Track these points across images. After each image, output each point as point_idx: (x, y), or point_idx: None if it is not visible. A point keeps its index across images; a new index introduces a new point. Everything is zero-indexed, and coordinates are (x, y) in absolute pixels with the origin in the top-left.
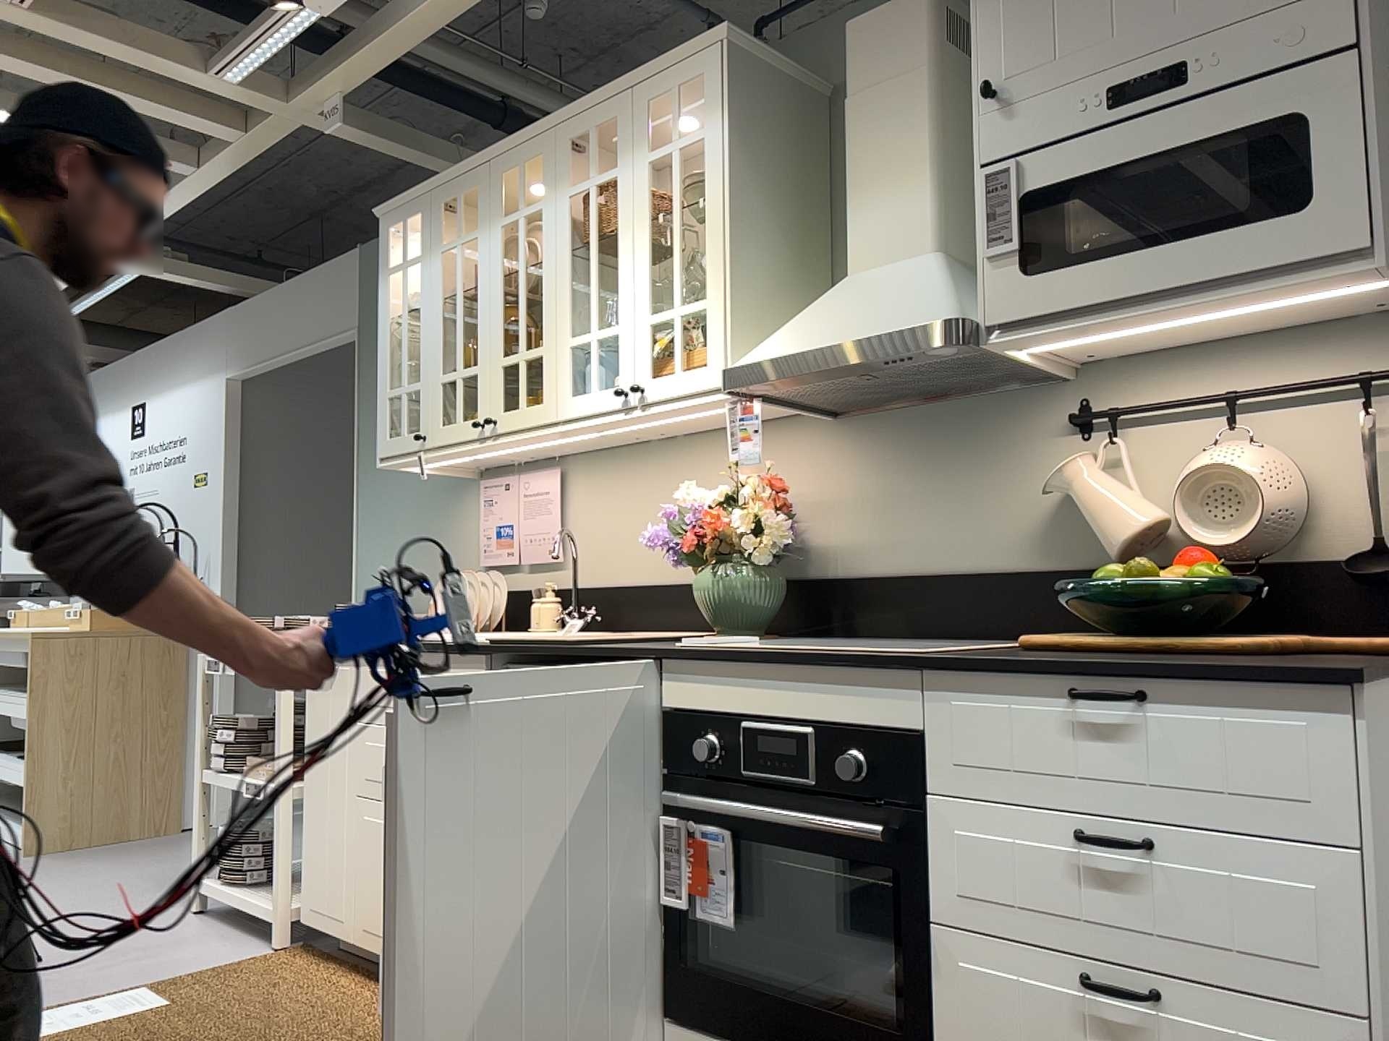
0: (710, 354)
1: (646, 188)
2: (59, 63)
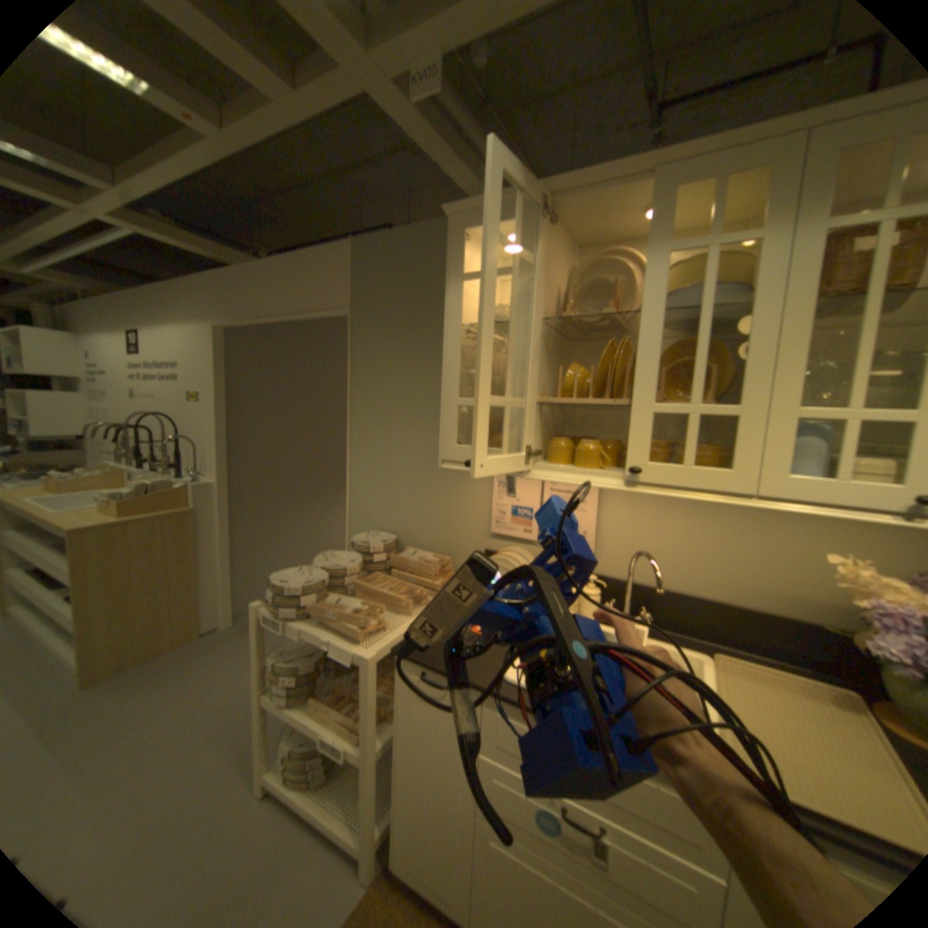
0: None
1: None
2: None
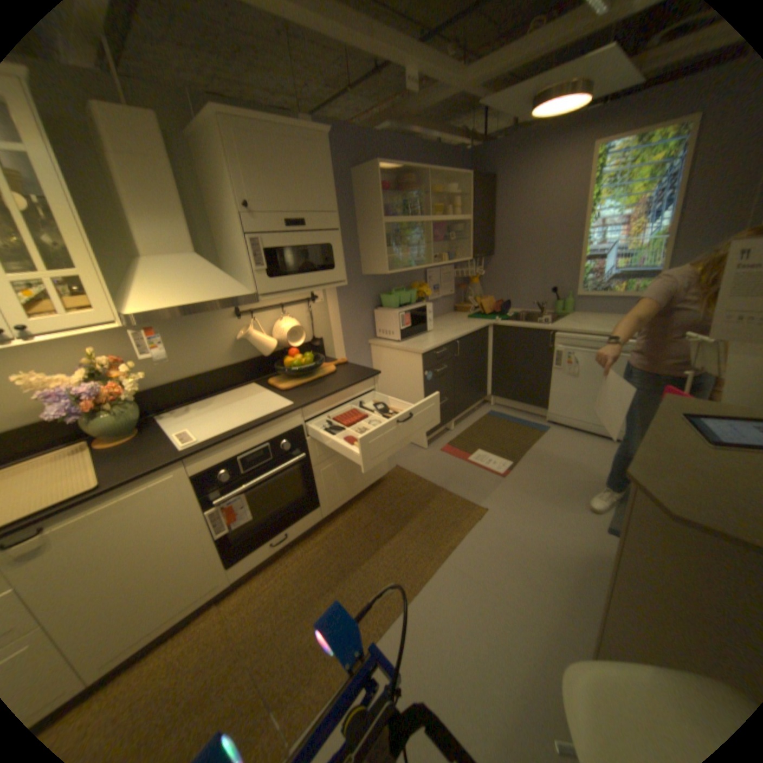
0: (92, 304)
1: None
2: None
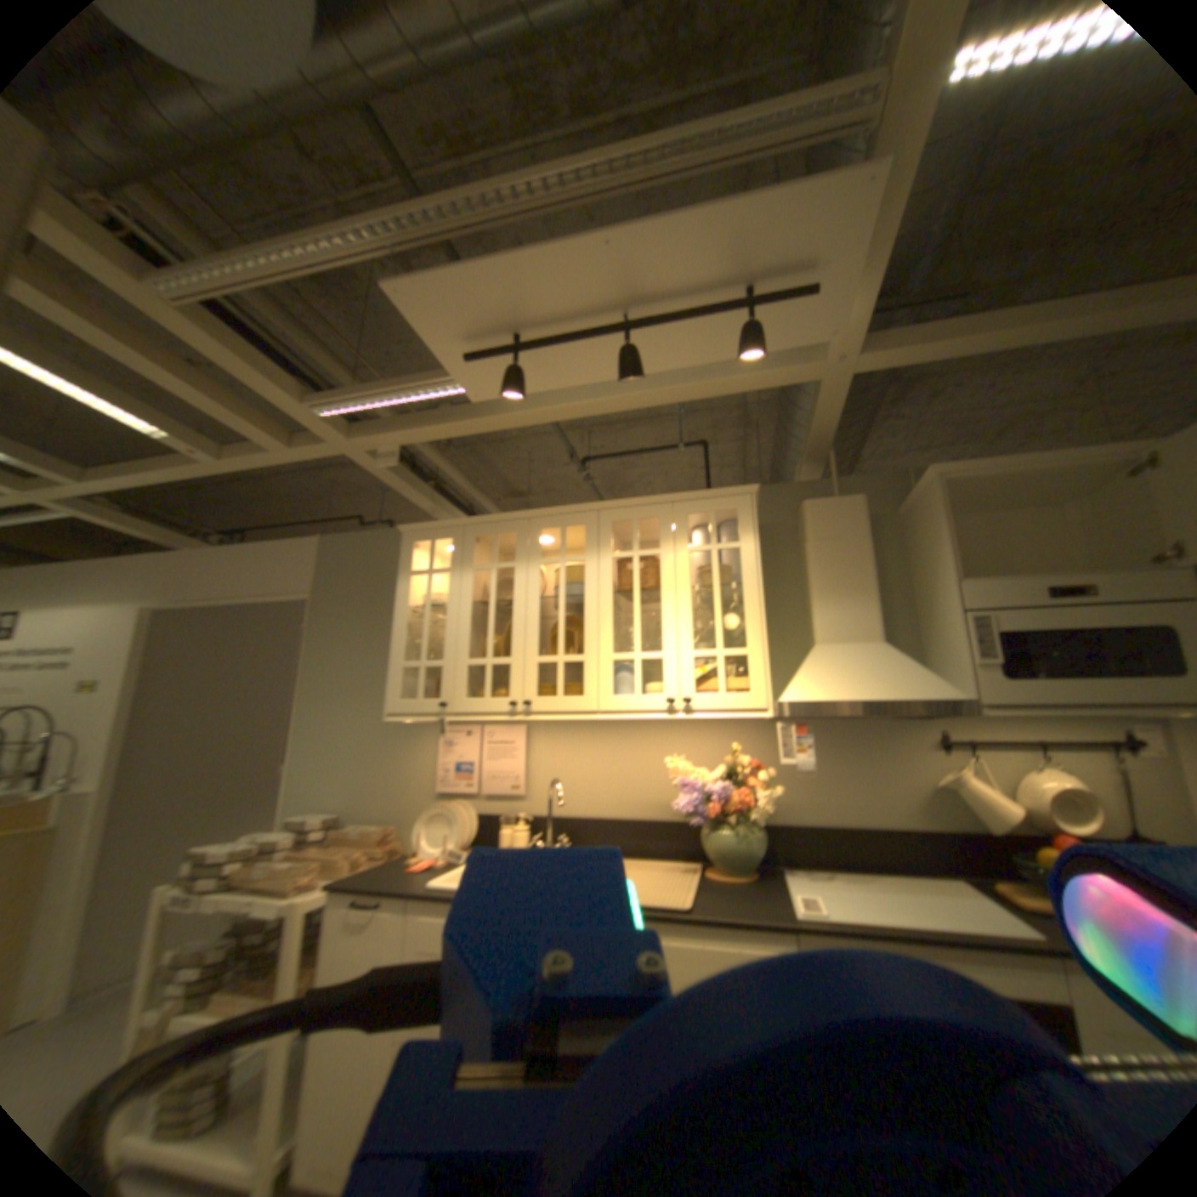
0: (752, 685)
1: (689, 566)
2: (155, 353)
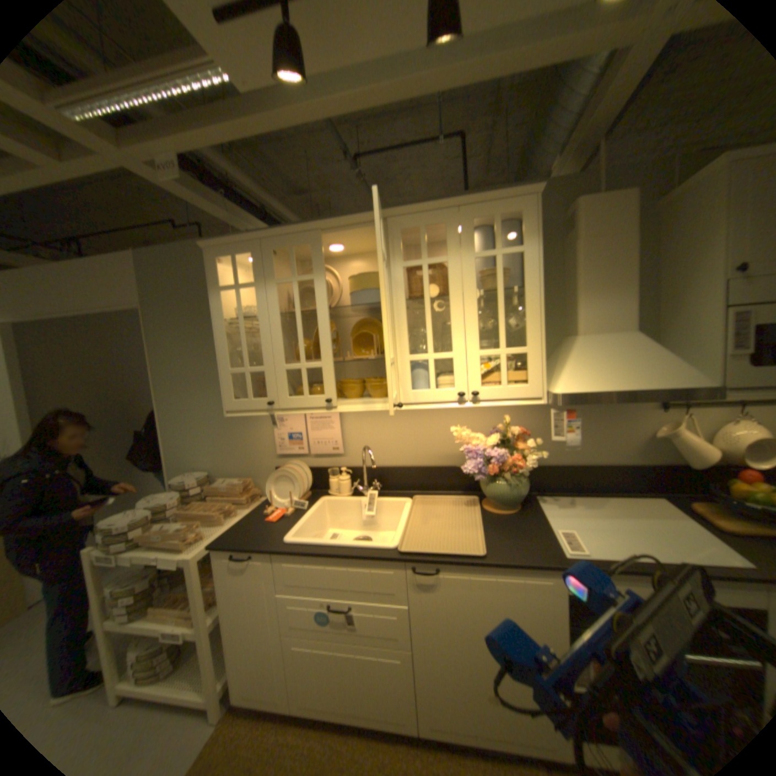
0: (529, 380)
1: (475, 274)
2: None
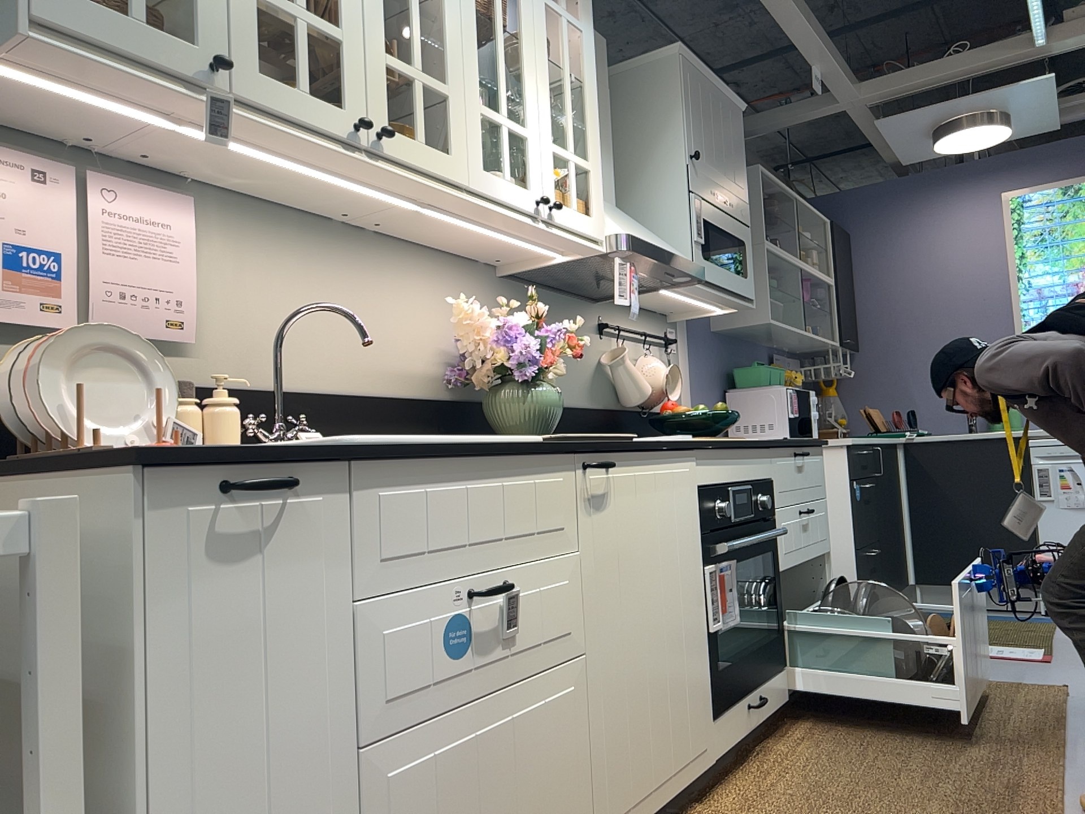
0: (592, 210)
1: (546, 26)
2: None
